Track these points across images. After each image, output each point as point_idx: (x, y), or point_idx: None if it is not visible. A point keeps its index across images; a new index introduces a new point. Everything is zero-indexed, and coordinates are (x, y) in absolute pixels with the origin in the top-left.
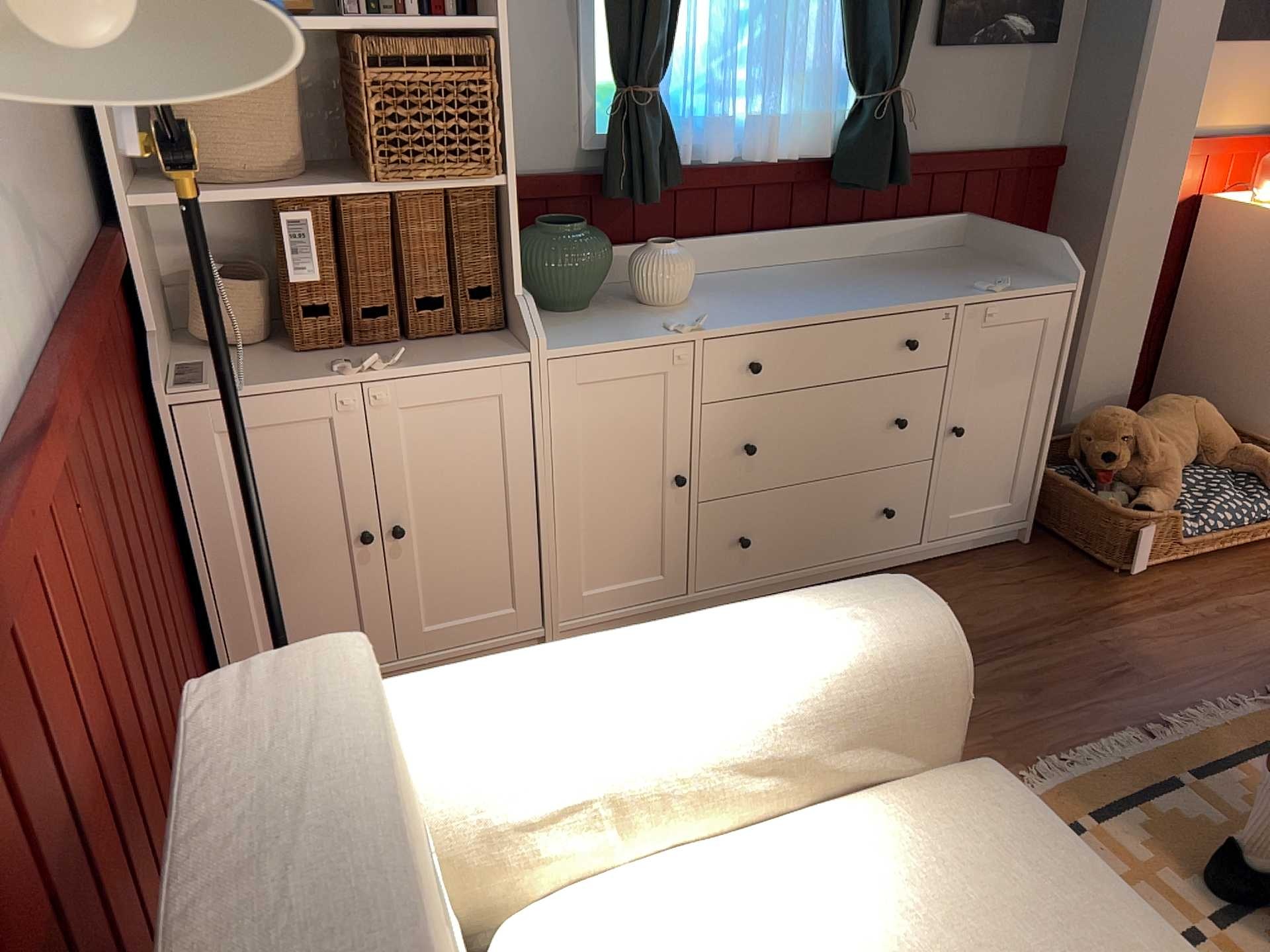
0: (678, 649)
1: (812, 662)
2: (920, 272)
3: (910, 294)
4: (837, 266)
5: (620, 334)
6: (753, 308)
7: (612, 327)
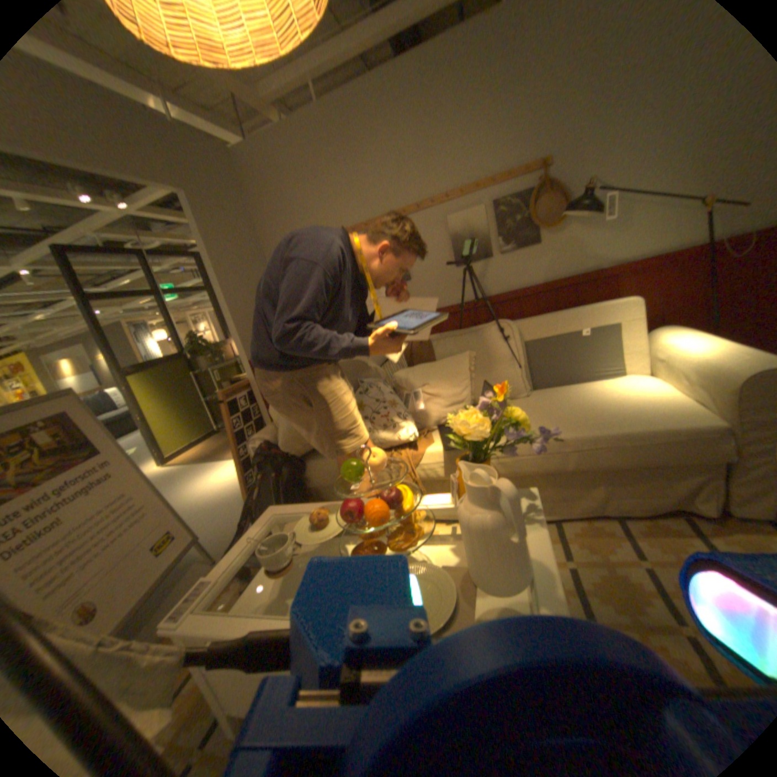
0: (716, 344)
1: (717, 359)
2: None
3: None
4: None
5: None
6: None
7: None
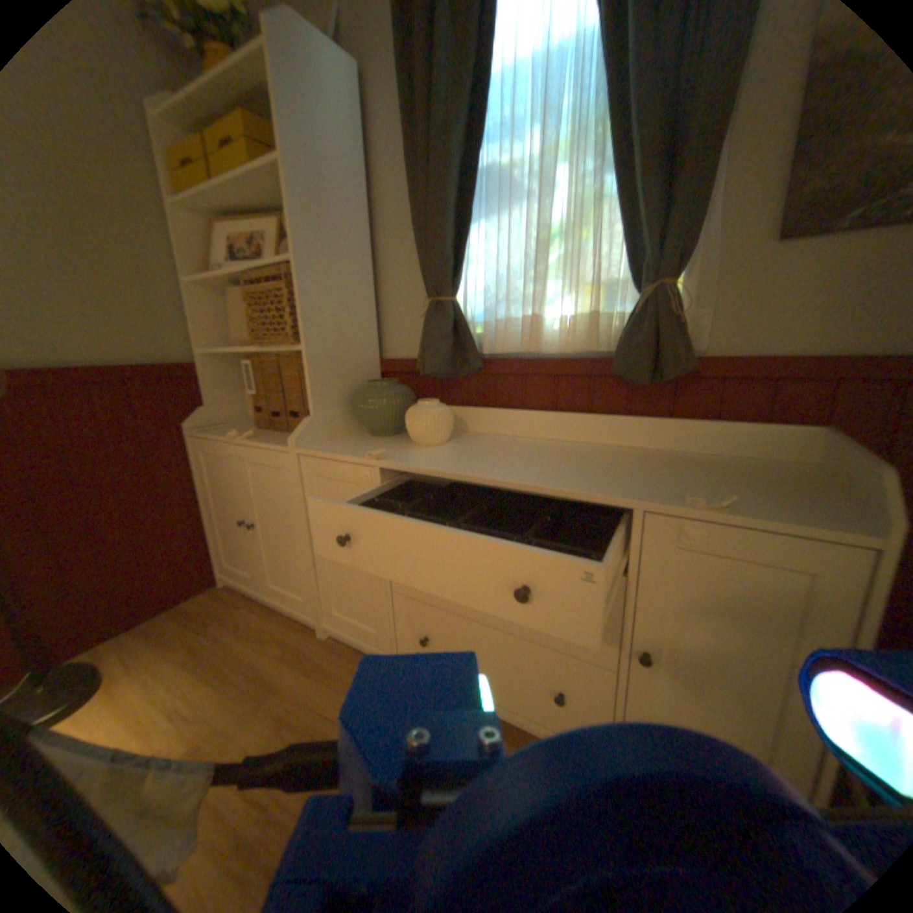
0: None
1: None
2: (678, 471)
3: (601, 482)
4: (618, 450)
5: (349, 450)
6: (455, 458)
7: (360, 447)
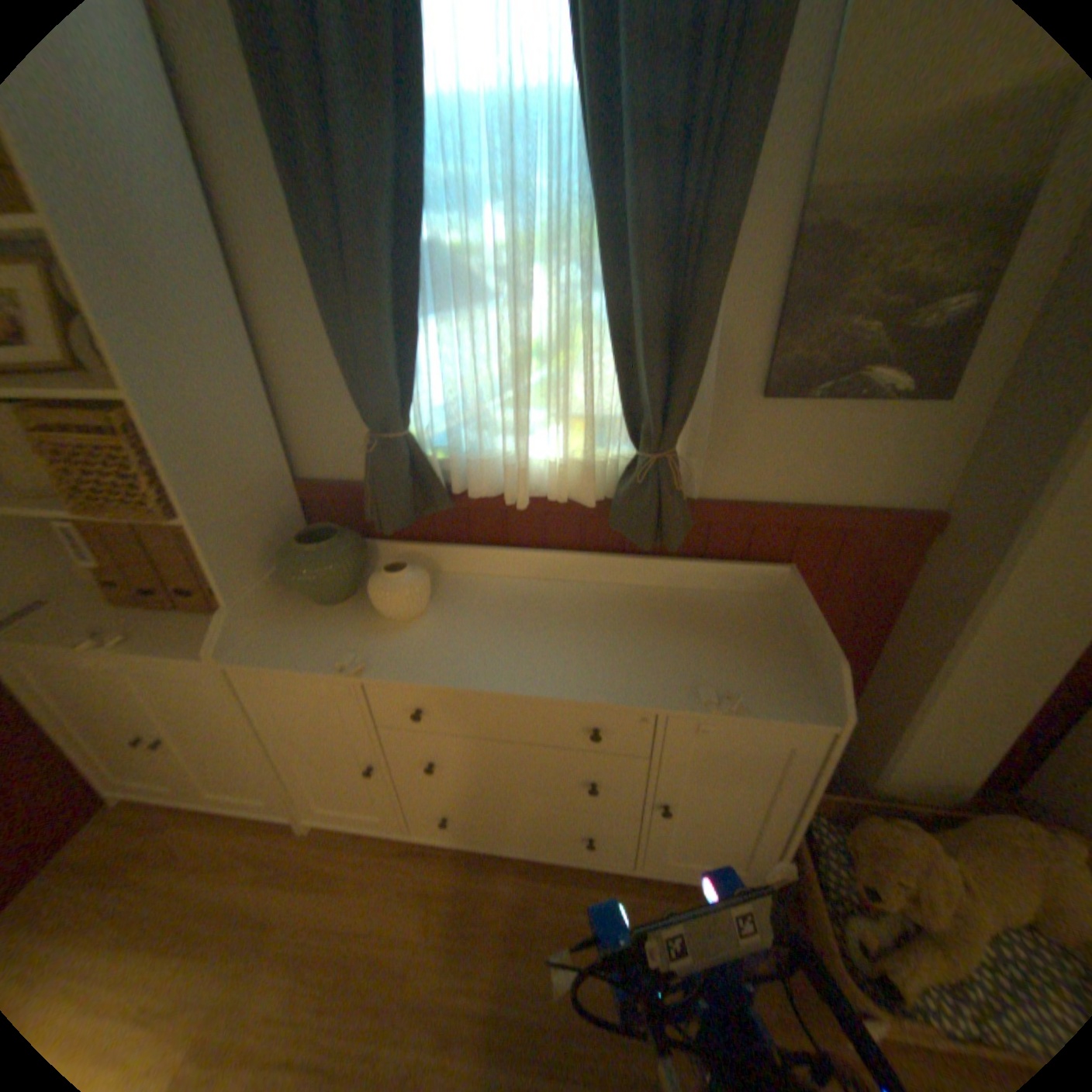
0: None
1: None
2: (679, 633)
3: (619, 674)
4: (616, 594)
5: (303, 654)
6: (451, 648)
7: (314, 640)
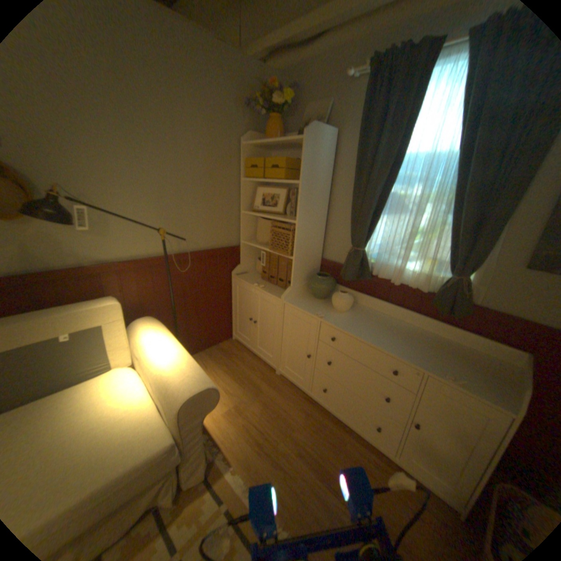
0: (169, 353)
1: (167, 376)
2: (450, 357)
3: (414, 356)
4: (427, 335)
5: (306, 307)
6: (352, 324)
7: (310, 305)
